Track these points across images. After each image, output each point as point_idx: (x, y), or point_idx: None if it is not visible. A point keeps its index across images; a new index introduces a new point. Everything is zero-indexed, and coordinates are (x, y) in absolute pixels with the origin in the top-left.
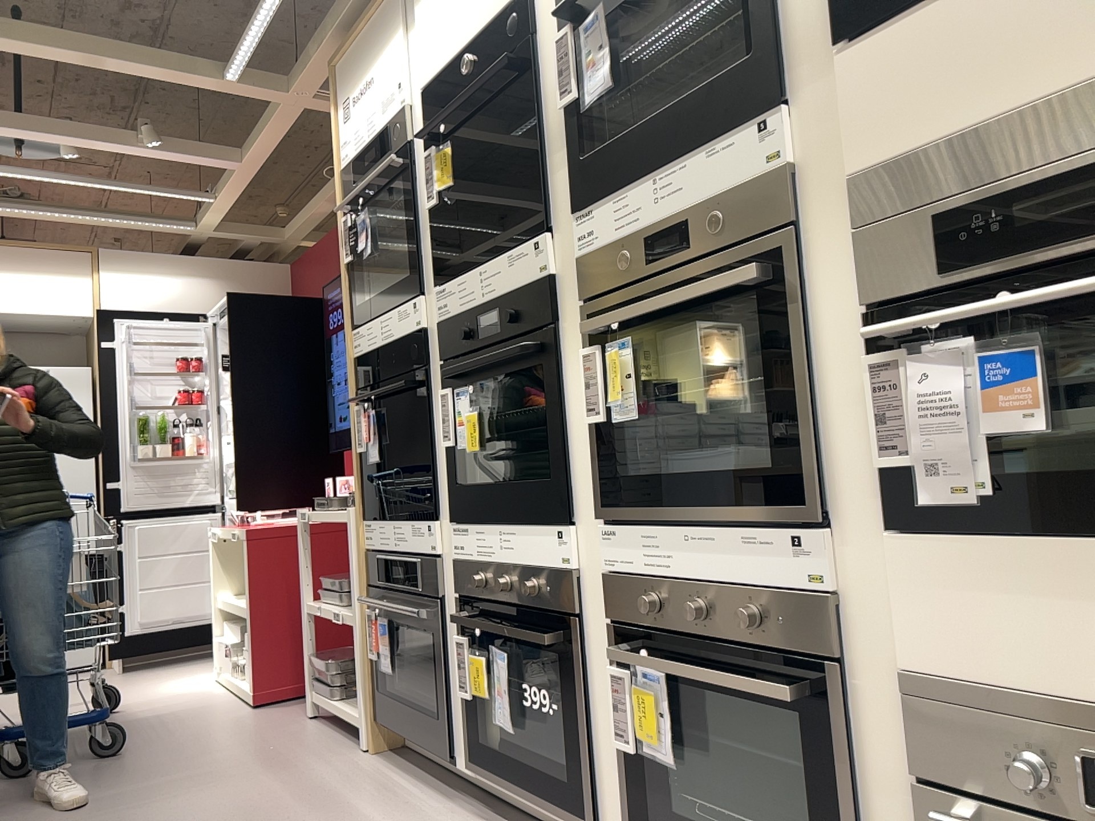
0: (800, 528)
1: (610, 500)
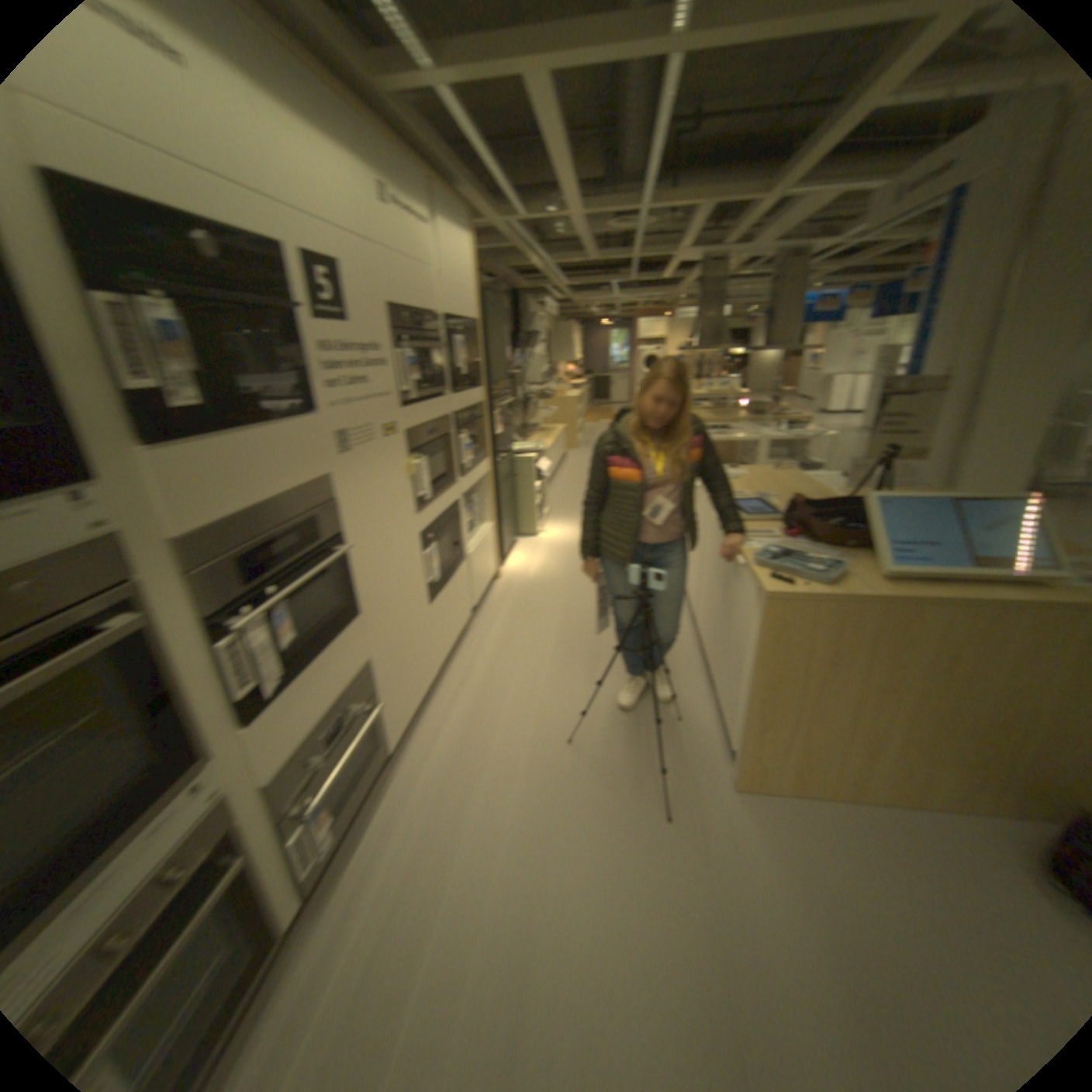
0: (192, 781)
1: None
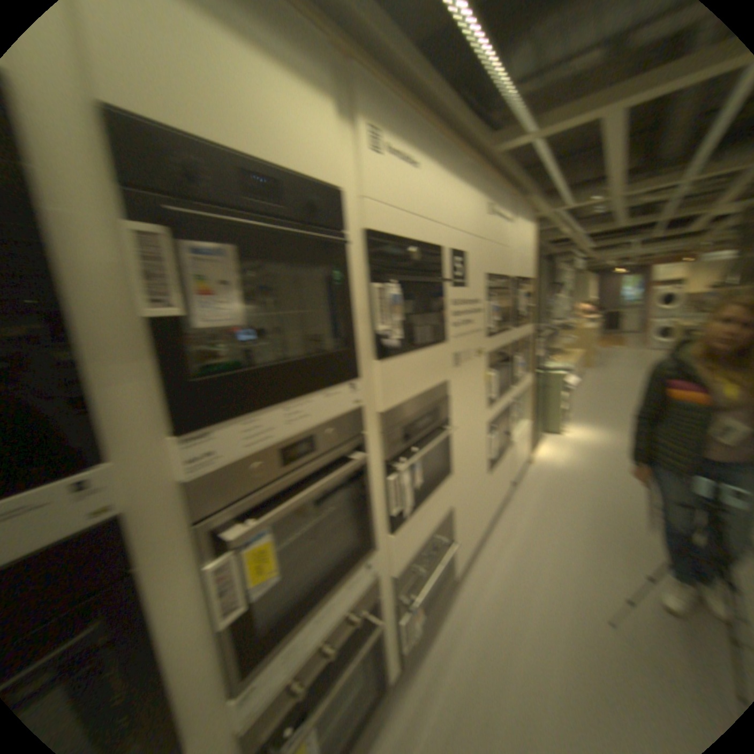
0: (367, 563)
1: (249, 669)
